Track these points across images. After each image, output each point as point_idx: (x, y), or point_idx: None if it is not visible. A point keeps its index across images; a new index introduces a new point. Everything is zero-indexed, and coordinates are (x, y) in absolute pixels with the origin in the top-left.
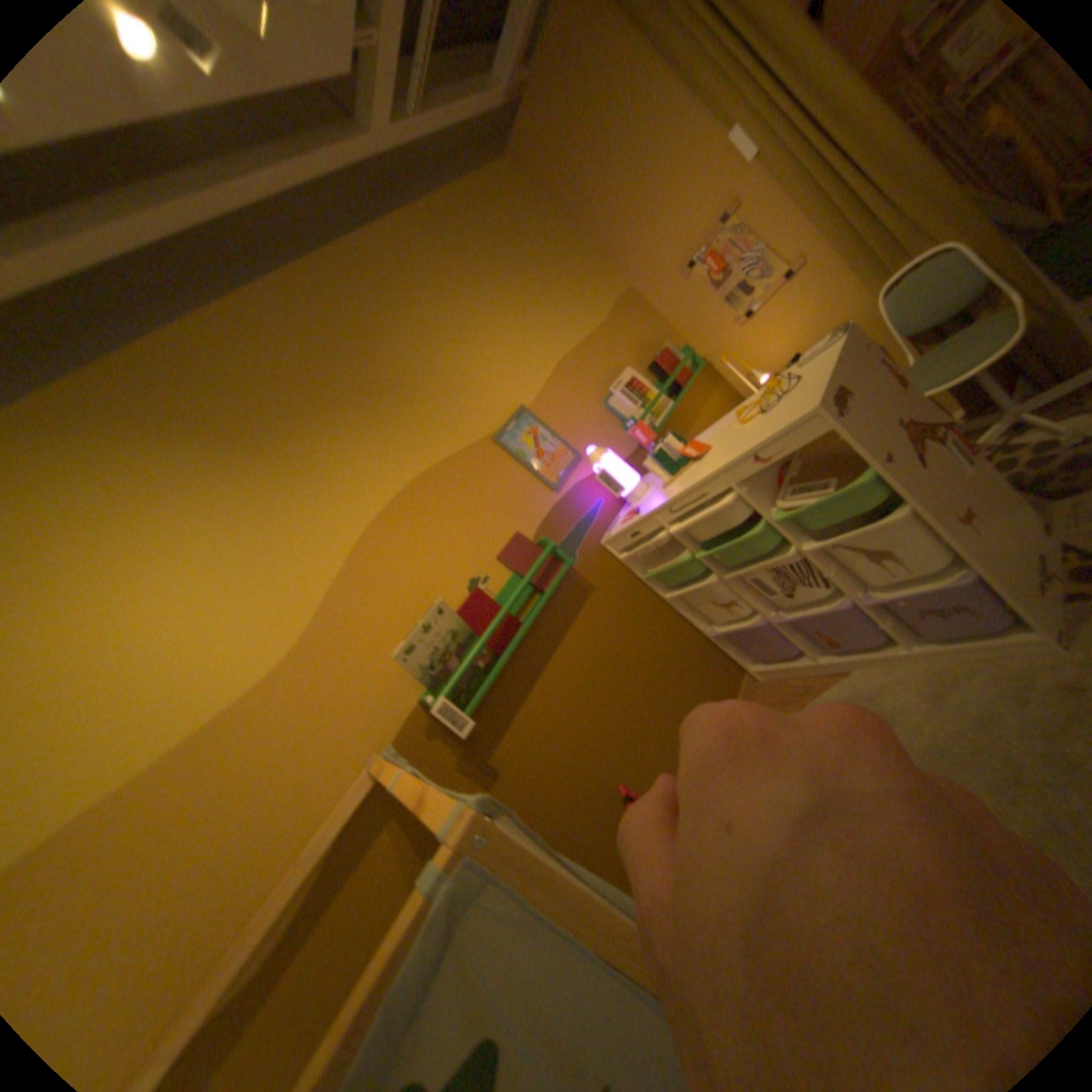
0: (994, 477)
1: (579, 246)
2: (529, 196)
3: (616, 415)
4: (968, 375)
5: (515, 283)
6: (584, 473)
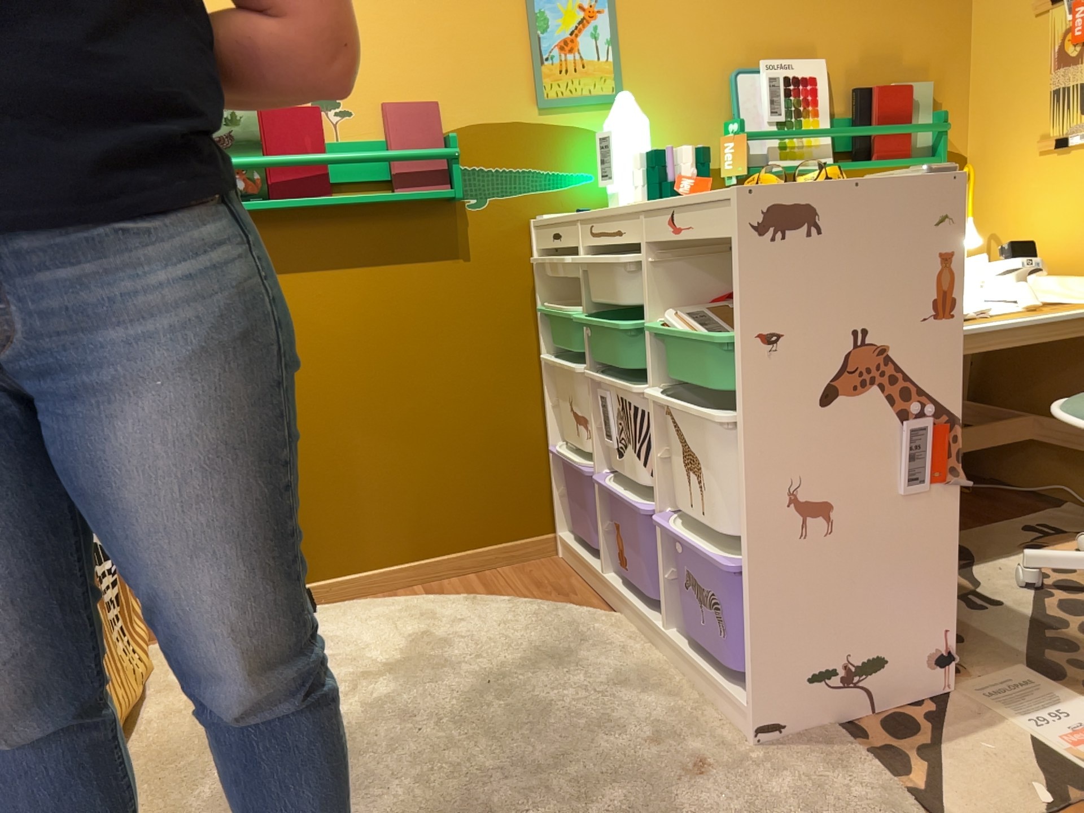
0: (928, 531)
1: None
2: None
3: (731, 105)
4: None
5: None
6: (602, 129)
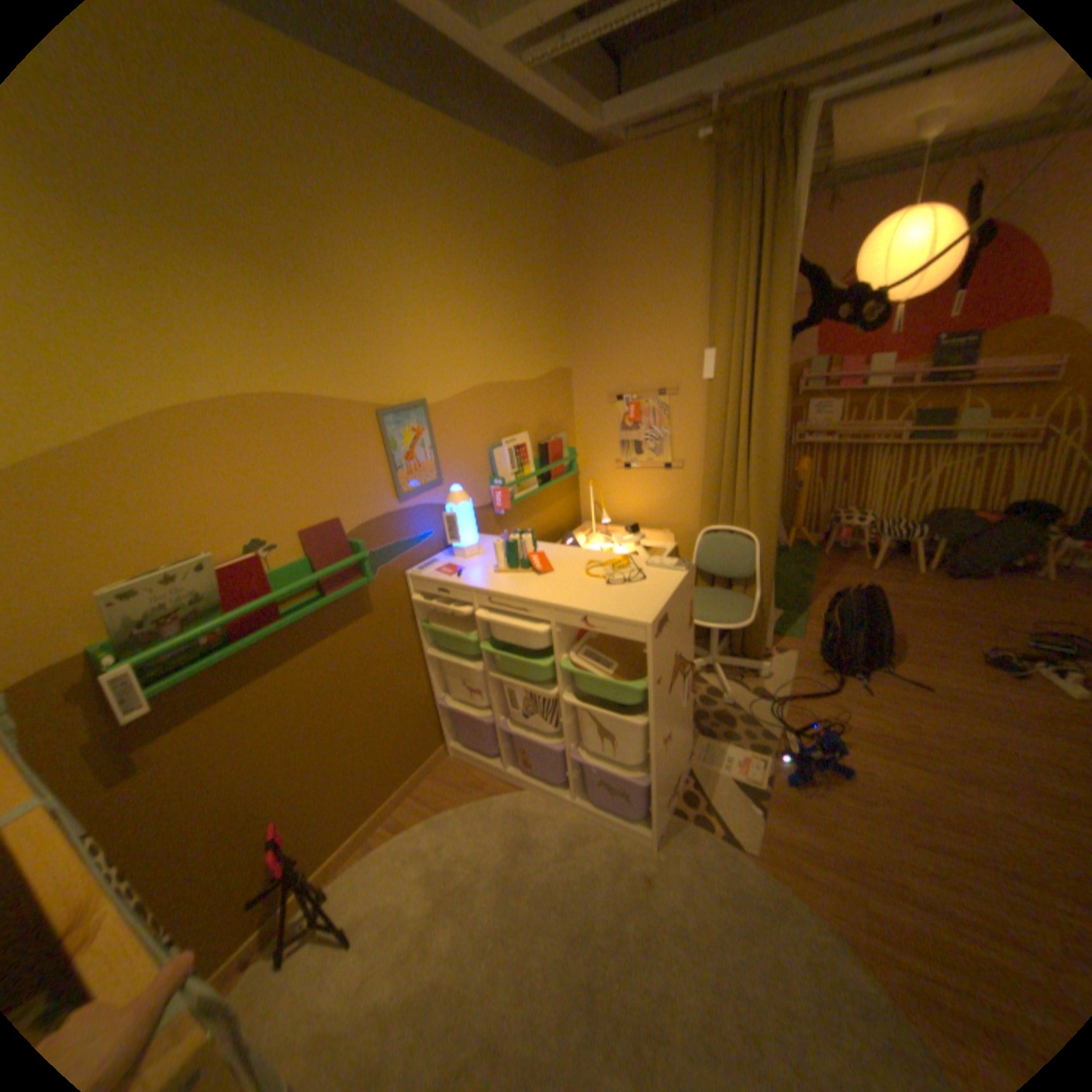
0: (689, 712)
1: (557, 304)
2: (551, 227)
3: (491, 467)
4: (712, 627)
5: (491, 288)
6: (433, 502)
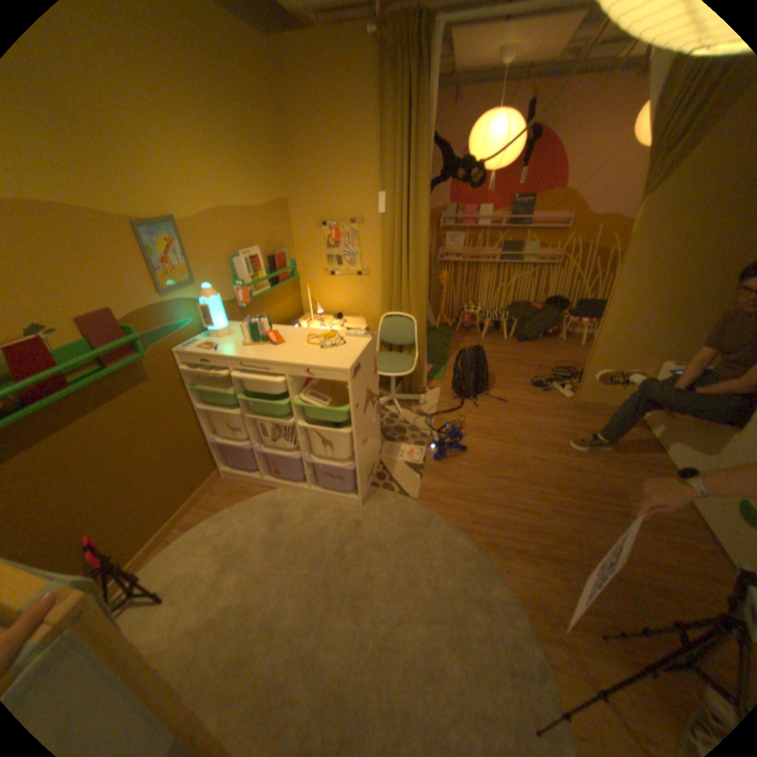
0: (377, 426)
1: (273, 149)
2: (263, 85)
3: (232, 272)
4: (389, 375)
5: (219, 130)
6: (189, 297)
